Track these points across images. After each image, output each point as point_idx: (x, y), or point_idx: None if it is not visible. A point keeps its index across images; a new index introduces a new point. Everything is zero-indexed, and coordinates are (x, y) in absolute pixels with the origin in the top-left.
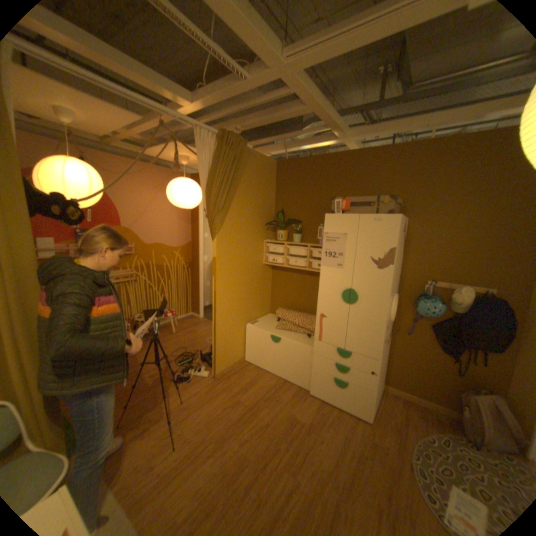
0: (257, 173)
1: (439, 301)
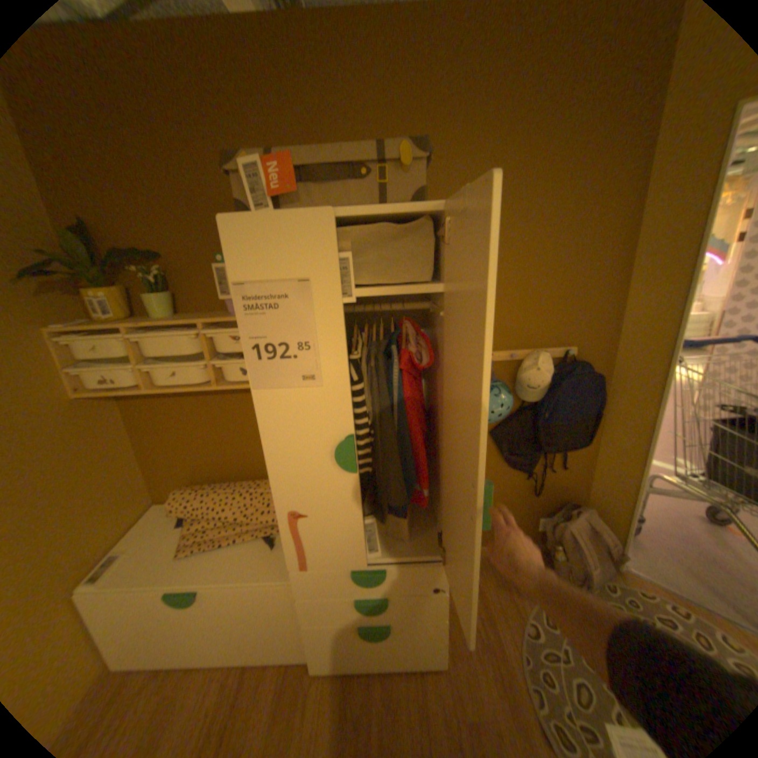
0: None
1: (503, 390)
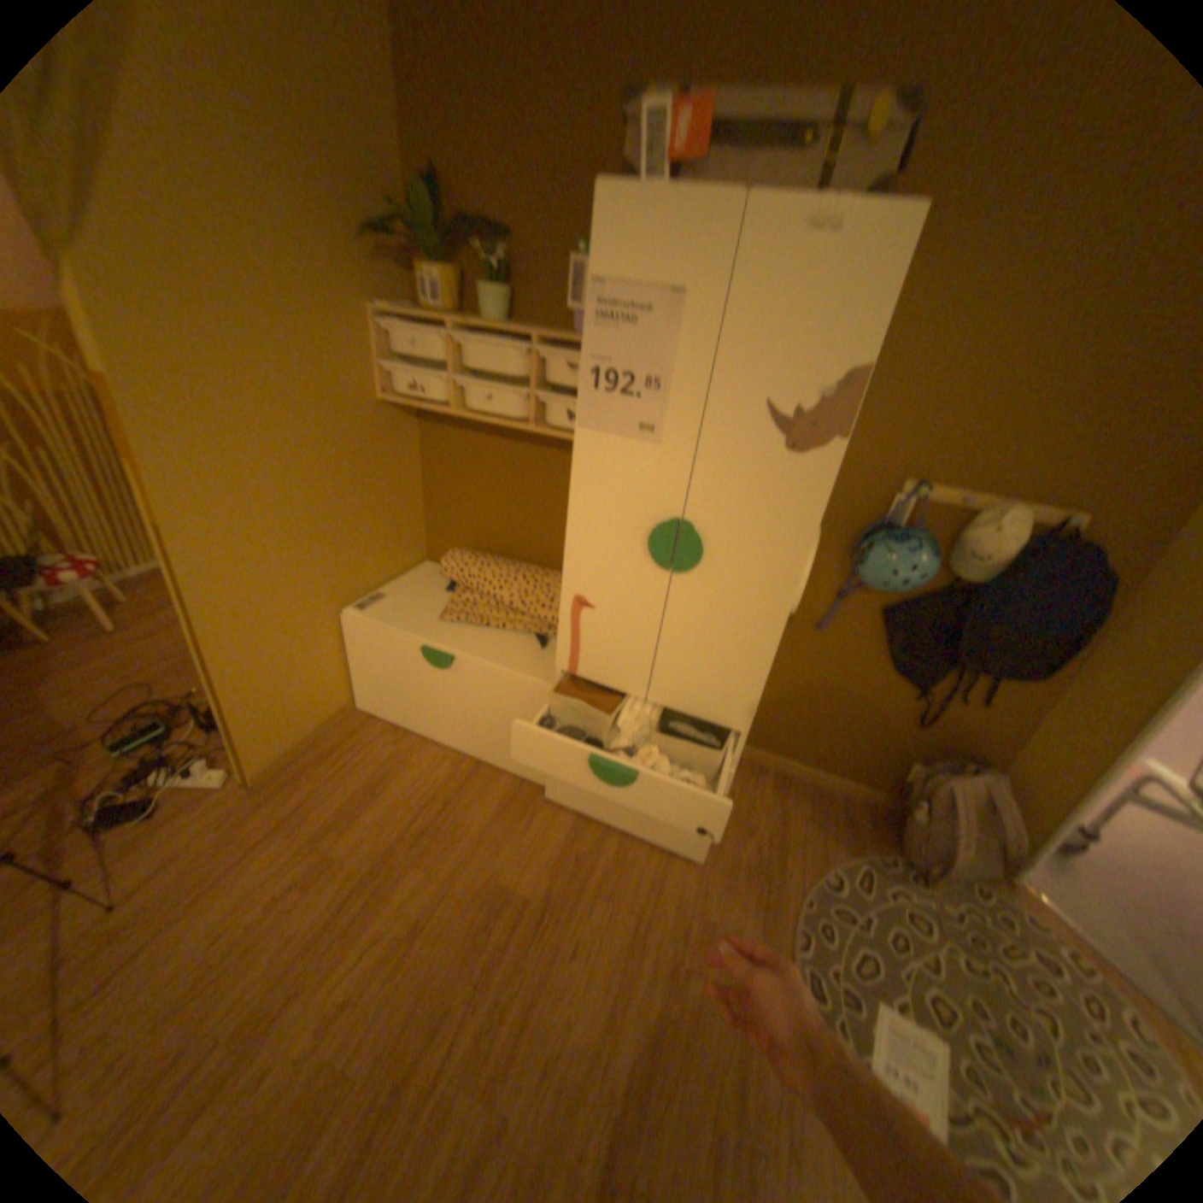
0: None
1: (927, 548)
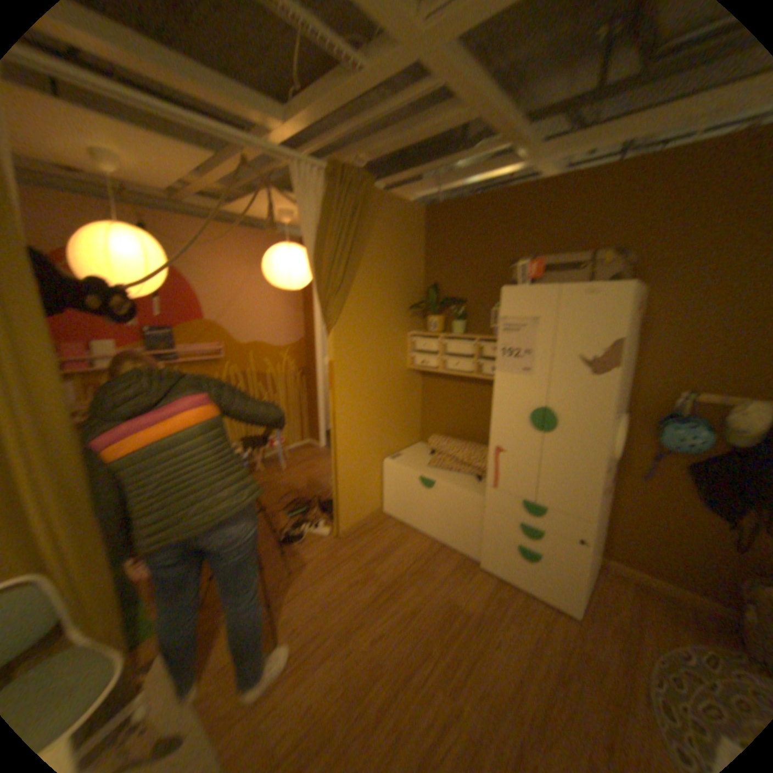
0: (394, 228)
1: (703, 426)
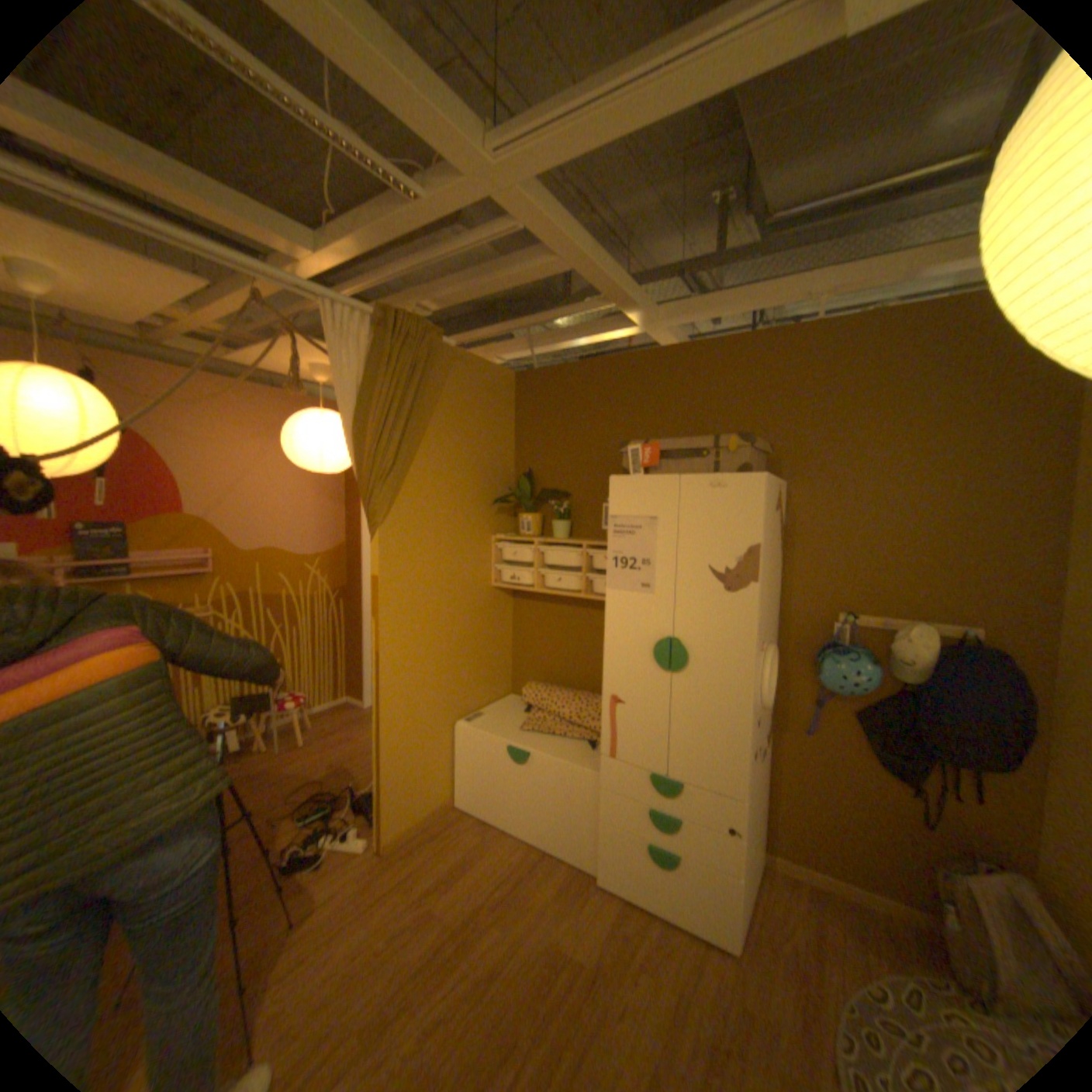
0: (471, 398)
1: (865, 658)
